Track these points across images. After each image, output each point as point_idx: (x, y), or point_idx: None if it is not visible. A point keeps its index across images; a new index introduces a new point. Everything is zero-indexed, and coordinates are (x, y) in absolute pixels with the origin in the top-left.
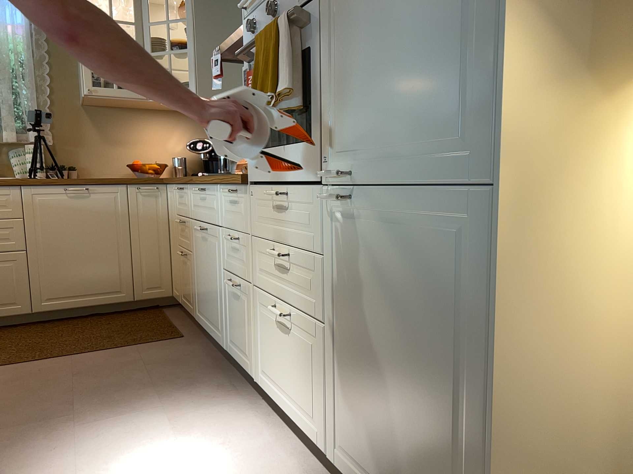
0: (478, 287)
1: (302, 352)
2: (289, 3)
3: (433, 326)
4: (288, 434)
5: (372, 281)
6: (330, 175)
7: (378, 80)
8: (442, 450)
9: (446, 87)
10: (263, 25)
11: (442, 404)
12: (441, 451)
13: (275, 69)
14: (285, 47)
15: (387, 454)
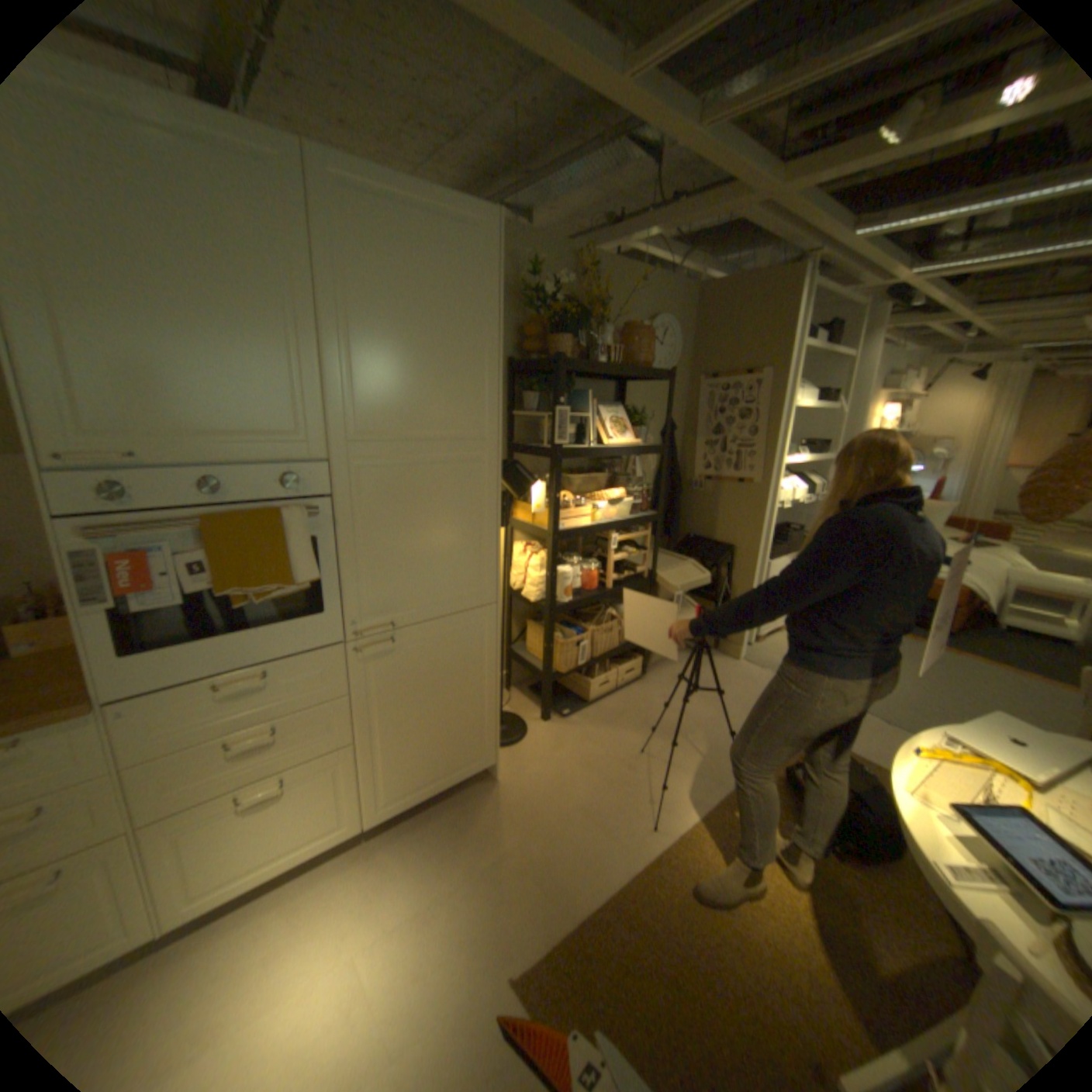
0: (483, 644)
1: (305, 793)
2: (252, 488)
3: (460, 674)
4: (255, 903)
5: (410, 680)
6: (376, 632)
7: (411, 564)
8: (467, 723)
9: (465, 567)
10: (154, 494)
11: (466, 703)
12: (467, 724)
13: (281, 562)
14: (298, 541)
15: (428, 762)
